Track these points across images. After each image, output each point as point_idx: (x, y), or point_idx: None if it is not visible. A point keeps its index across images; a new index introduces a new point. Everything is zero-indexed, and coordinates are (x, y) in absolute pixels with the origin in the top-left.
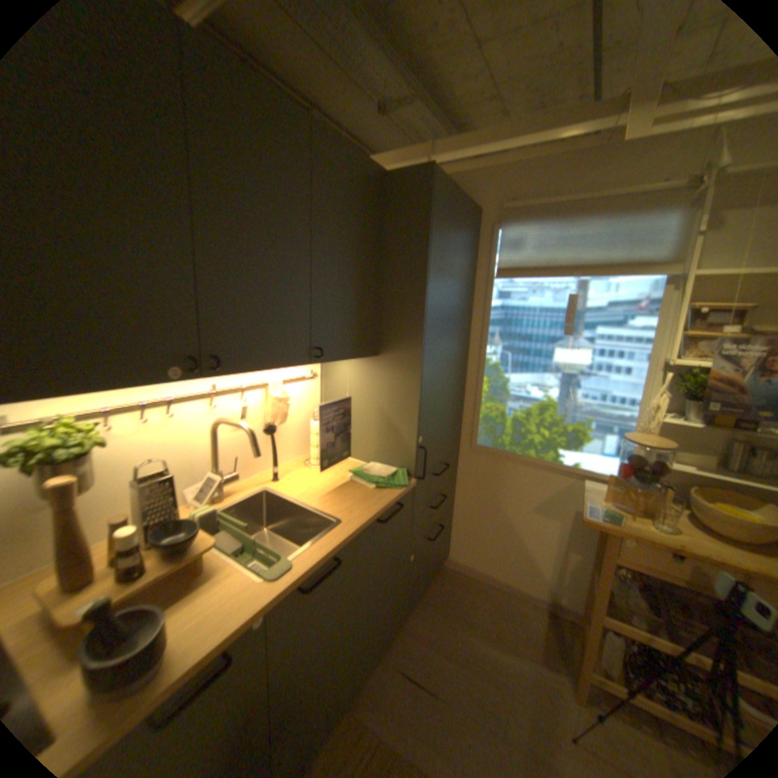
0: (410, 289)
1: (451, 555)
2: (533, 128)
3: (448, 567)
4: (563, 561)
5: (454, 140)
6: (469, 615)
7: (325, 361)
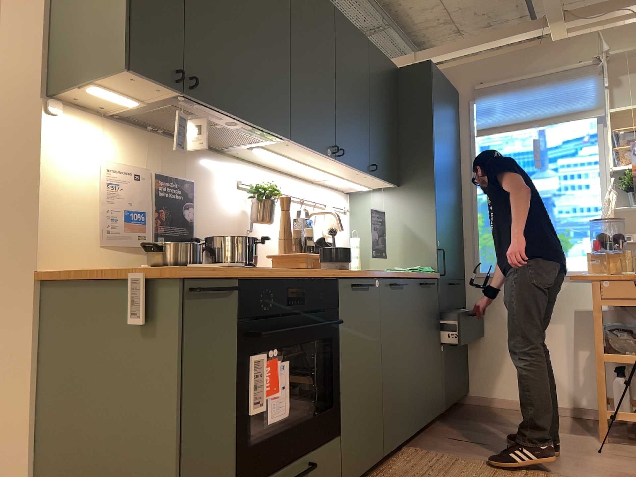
0: (421, 136)
1: (472, 388)
2: (486, 40)
3: (471, 402)
4: (574, 360)
5: (430, 51)
6: (499, 419)
7: (374, 177)
